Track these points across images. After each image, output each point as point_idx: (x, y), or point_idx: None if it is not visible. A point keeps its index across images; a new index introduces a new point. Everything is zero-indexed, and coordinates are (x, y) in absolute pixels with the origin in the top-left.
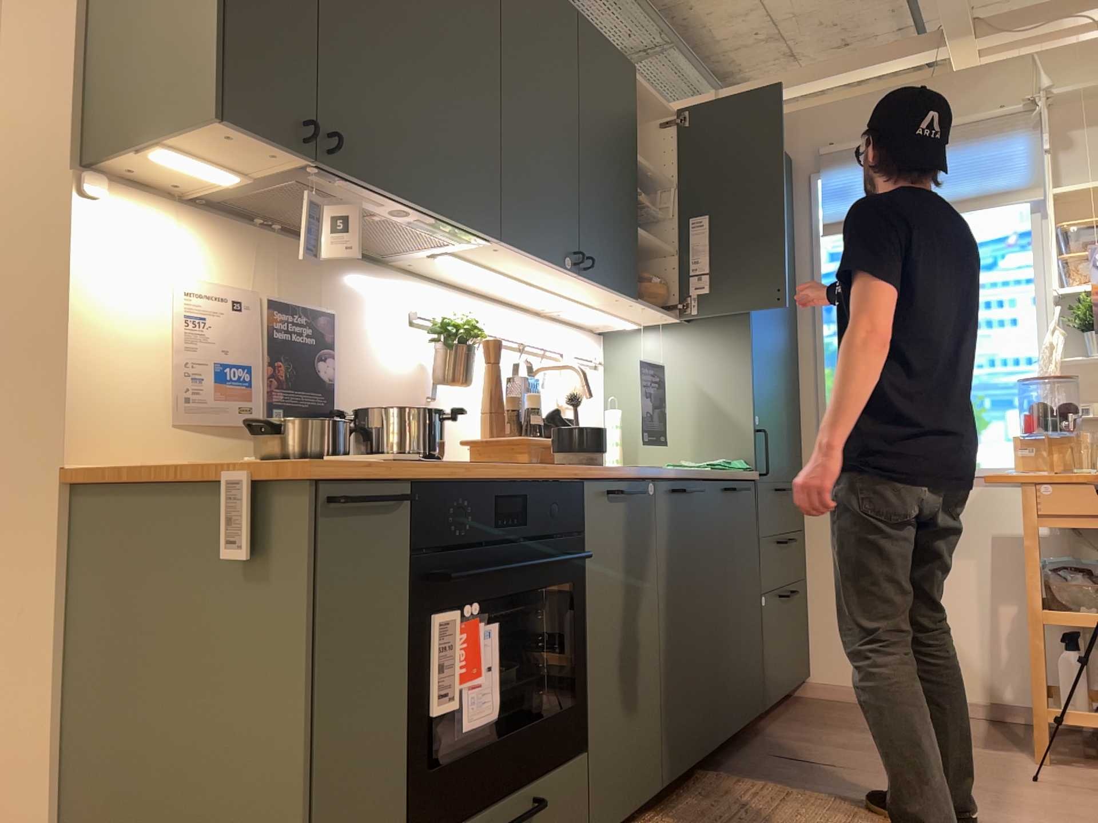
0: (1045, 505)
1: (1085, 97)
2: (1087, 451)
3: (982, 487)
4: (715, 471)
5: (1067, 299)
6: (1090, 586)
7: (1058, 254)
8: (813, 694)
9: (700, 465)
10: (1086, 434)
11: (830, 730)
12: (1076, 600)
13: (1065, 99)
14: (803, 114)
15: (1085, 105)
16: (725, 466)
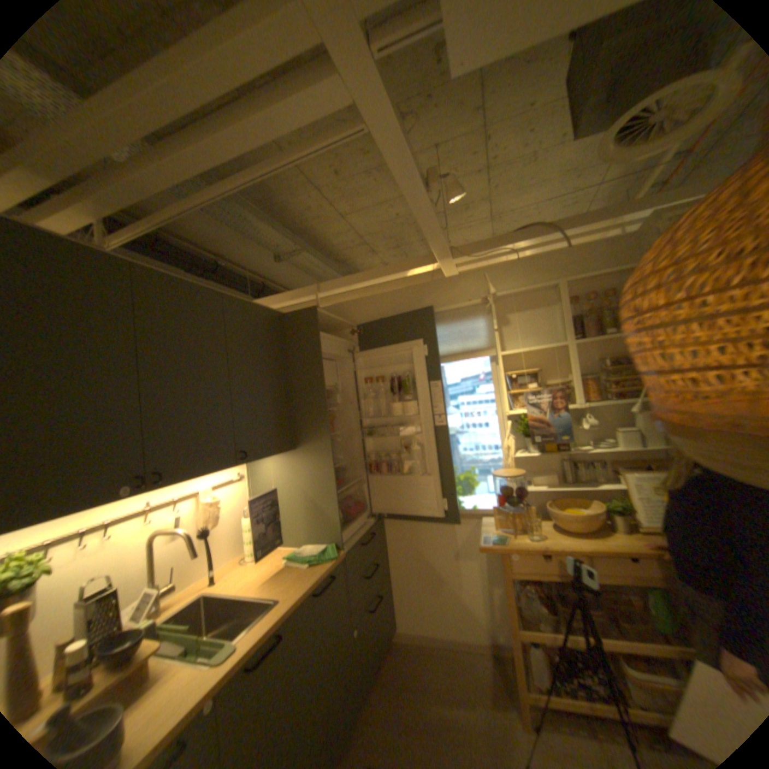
0: (515, 568)
1: (514, 295)
2: (535, 523)
3: (478, 521)
4: (312, 564)
5: (514, 412)
6: (545, 618)
7: (507, 385)
8: (397, 642)
9: (303, 557)
10: (533, 509)
11: (403, 701)
12: (537, 623)
13: (504, 296)
14: (365, 299)
15: (515, 299)
16: (317, 561)
